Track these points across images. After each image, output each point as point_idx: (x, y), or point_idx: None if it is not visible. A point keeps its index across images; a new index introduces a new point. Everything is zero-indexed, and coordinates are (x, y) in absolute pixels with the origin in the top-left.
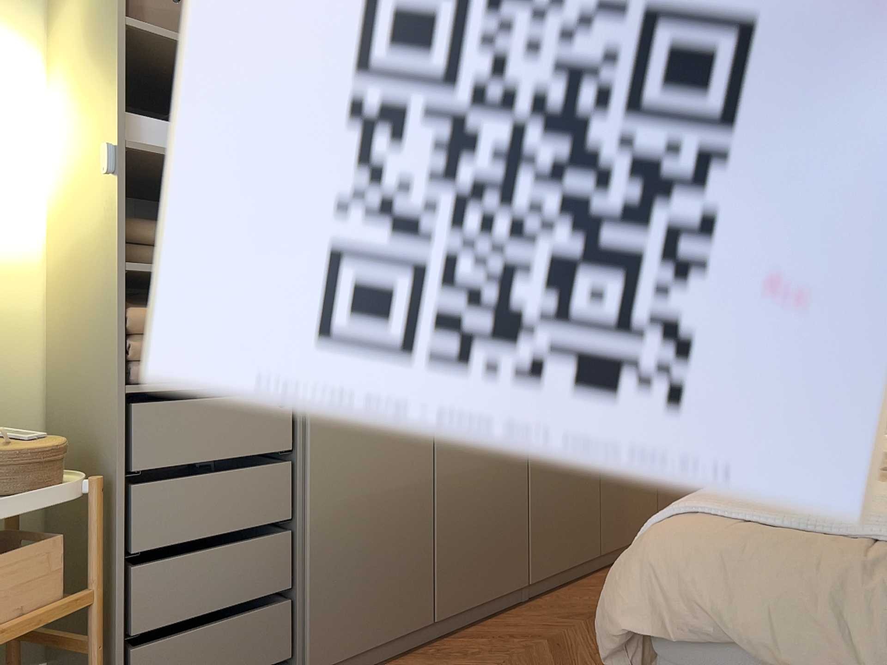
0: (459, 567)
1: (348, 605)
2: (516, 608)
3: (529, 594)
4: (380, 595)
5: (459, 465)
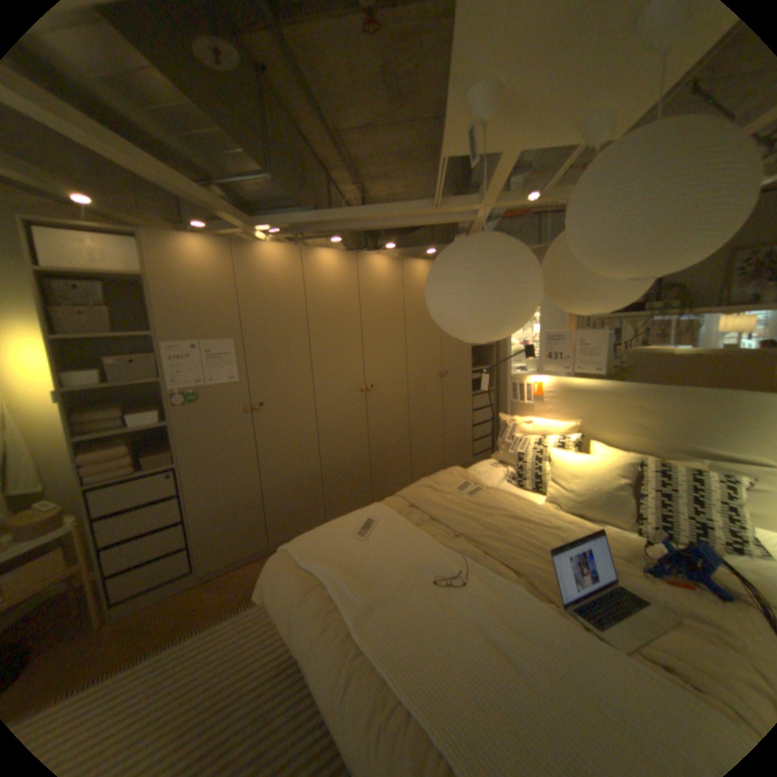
0: (281, 524)
1: (217, 550)
2: None
3: None
4: (234, 542)
5: (276, 483)
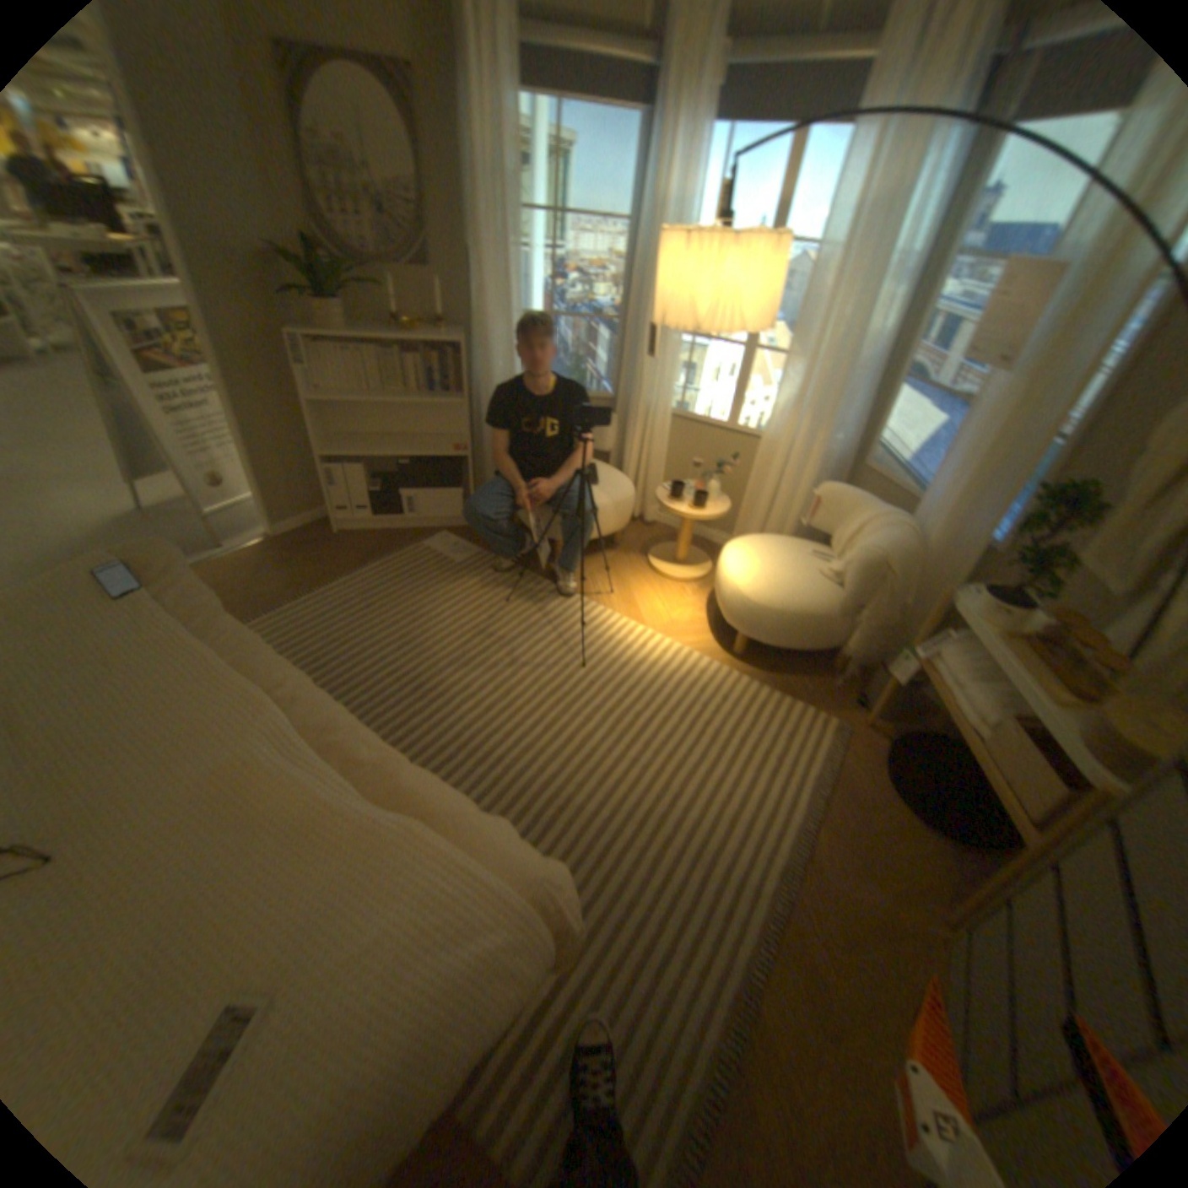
0: None
1: None
2: None
3: None
4: None
5: None
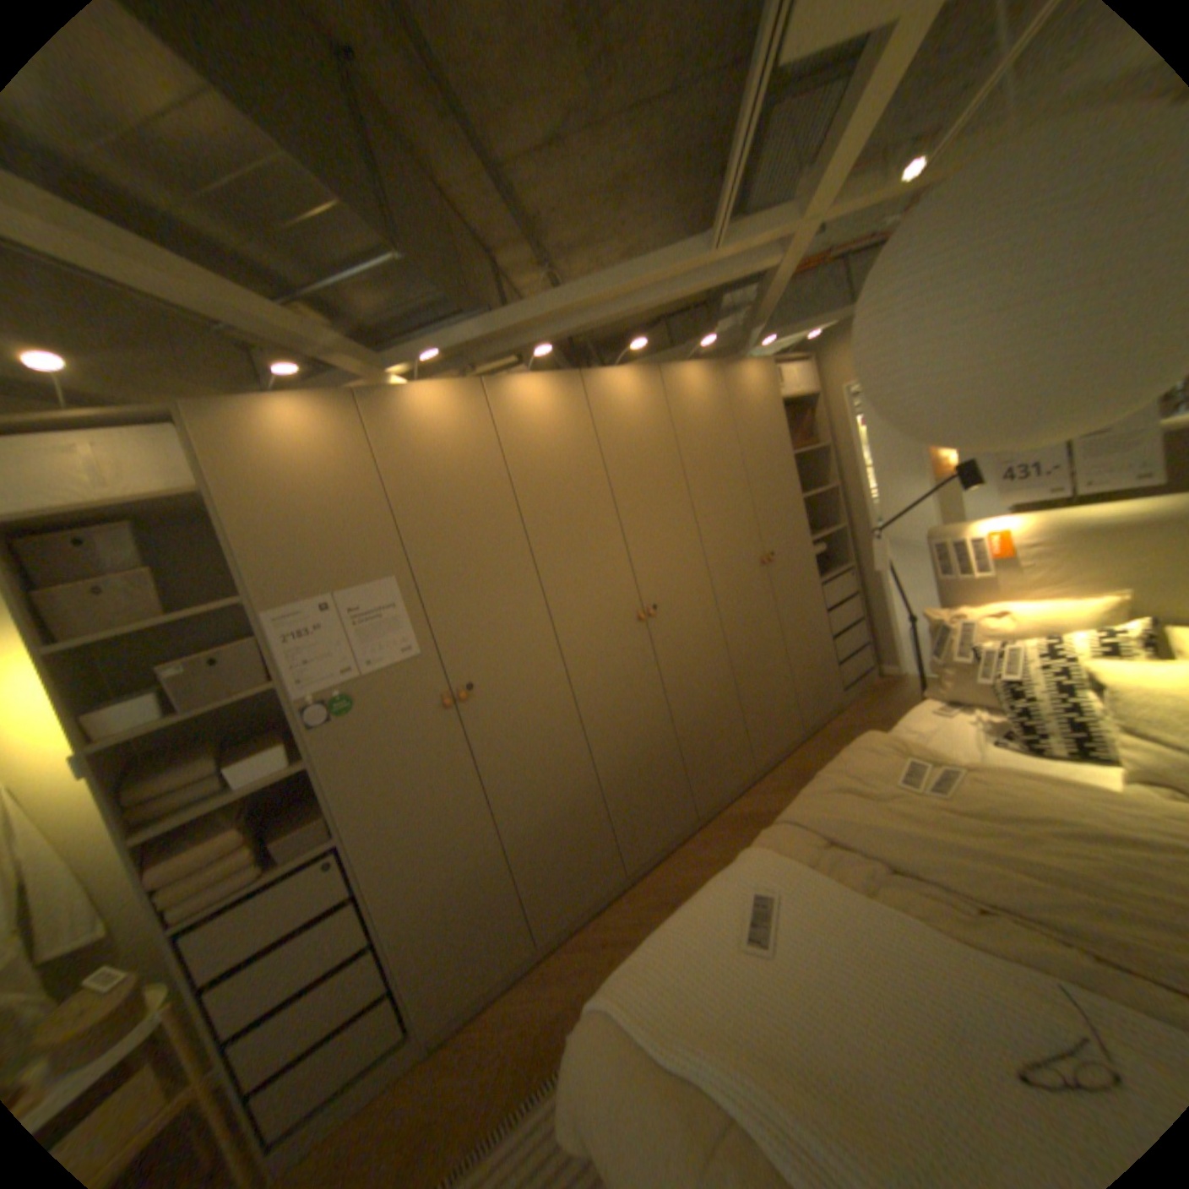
0: (550, 899)
1: (446, 979)
2: (618, 901)
3: (630, 882)
4: (475, 957)
5: (526, 826)
